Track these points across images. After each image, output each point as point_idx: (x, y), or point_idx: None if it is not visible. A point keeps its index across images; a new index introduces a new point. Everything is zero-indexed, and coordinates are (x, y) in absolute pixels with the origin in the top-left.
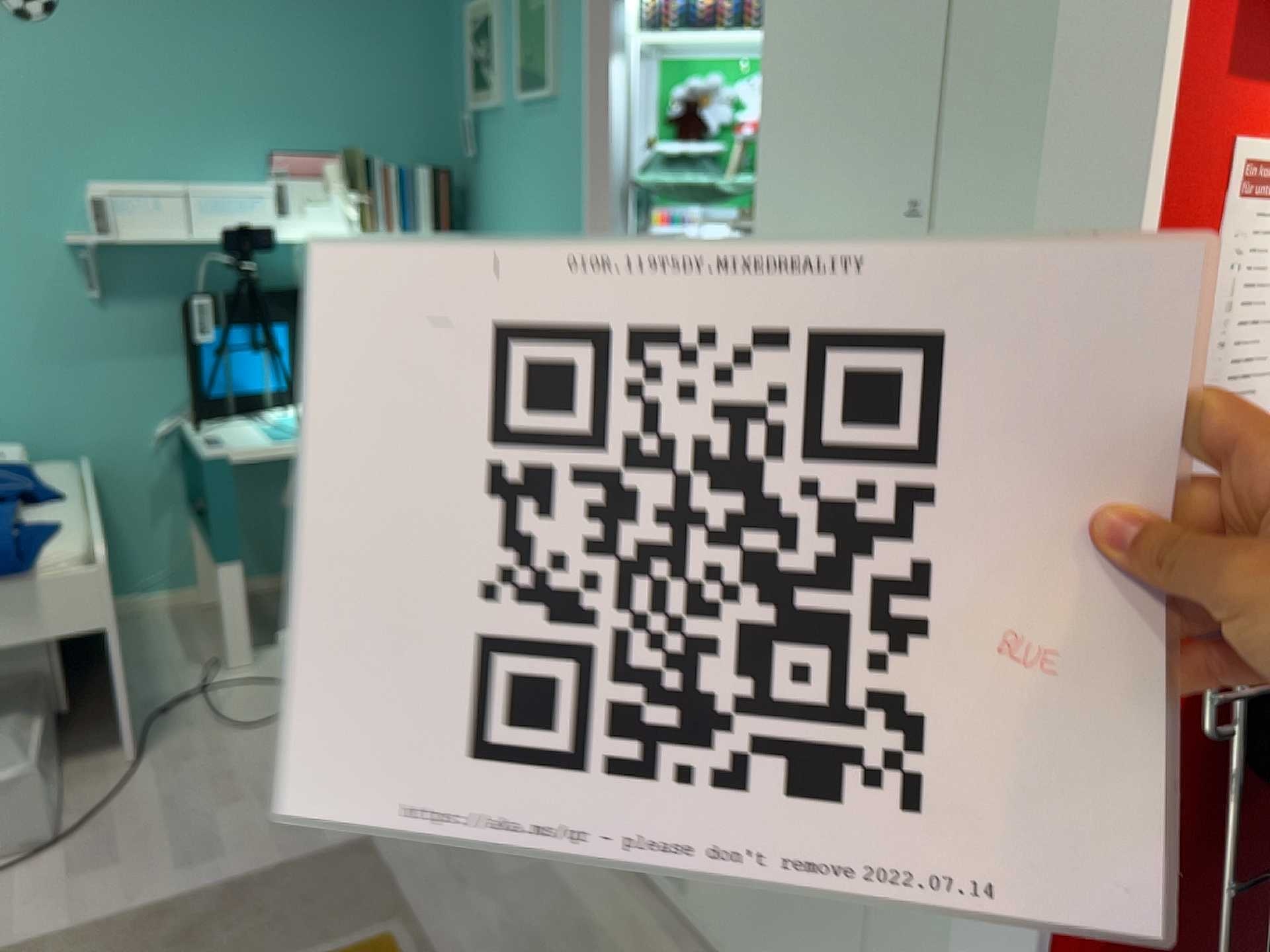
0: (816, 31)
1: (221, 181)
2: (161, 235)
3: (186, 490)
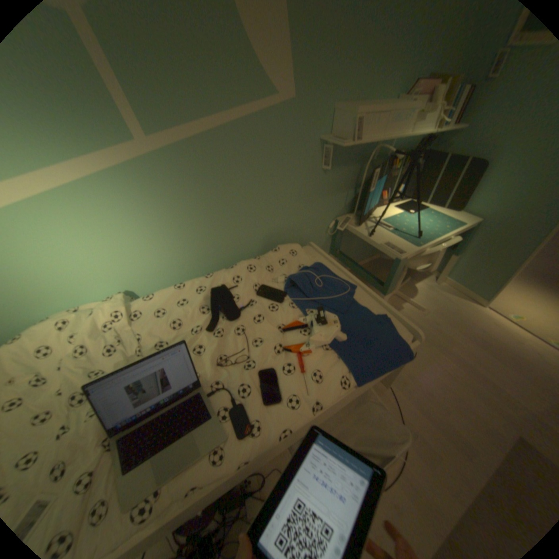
0: None
1: (383, 97)
2: (375, 137)
3: (334, 247)
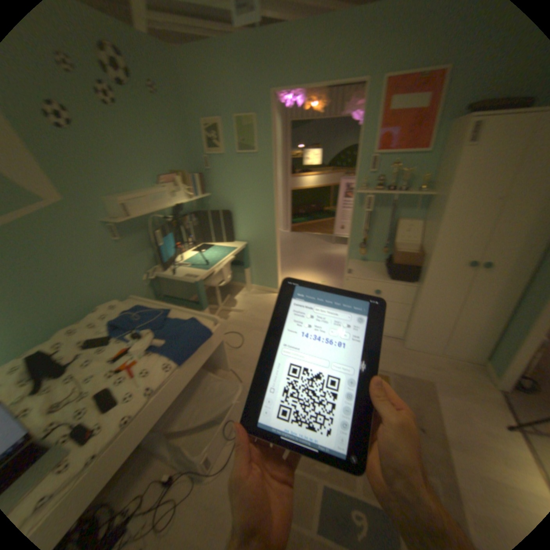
0: (476, 166)
1: (138, 188)
2: (140, 213)
3: (154, 294)
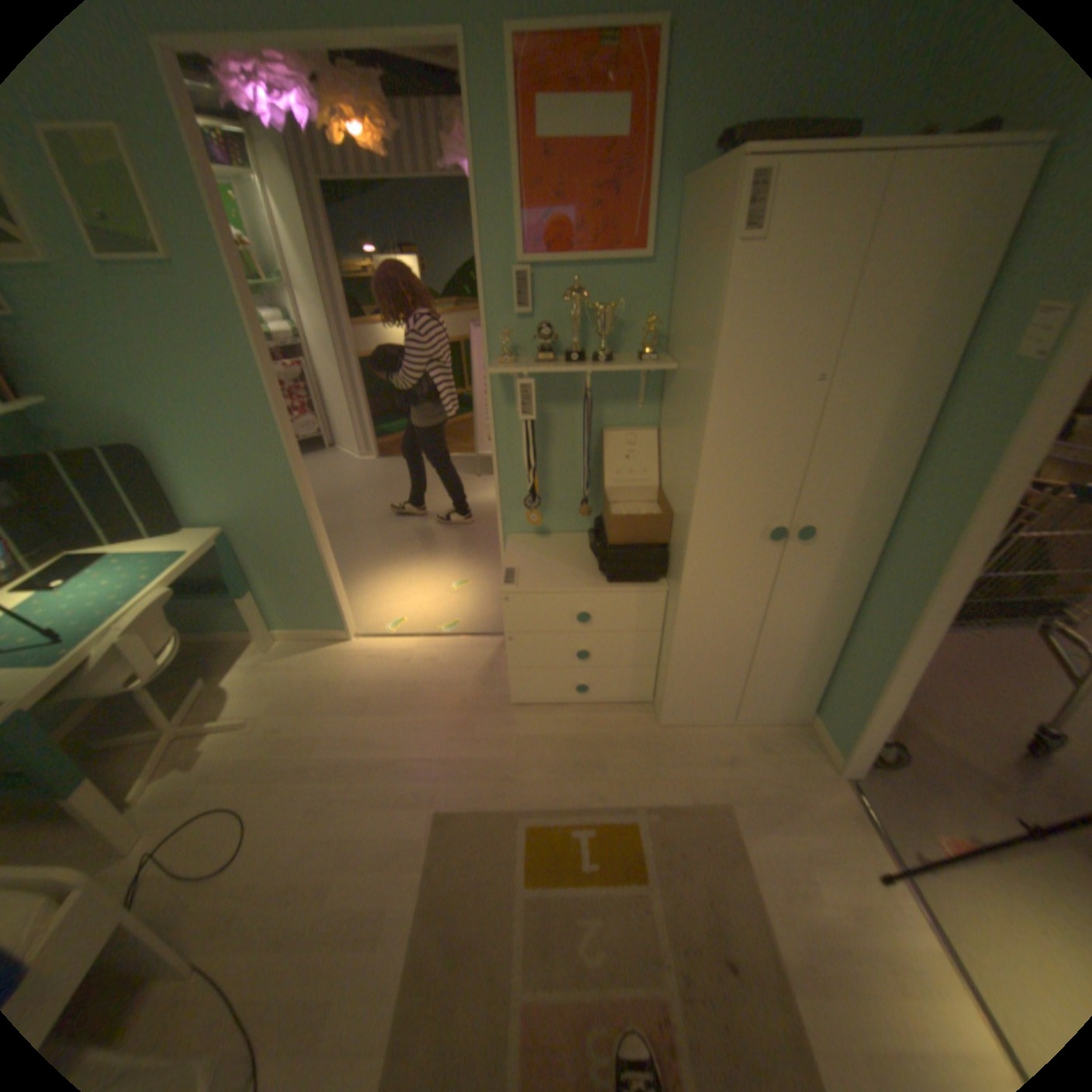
0: (768, 297)
1: None
2: None
3: None
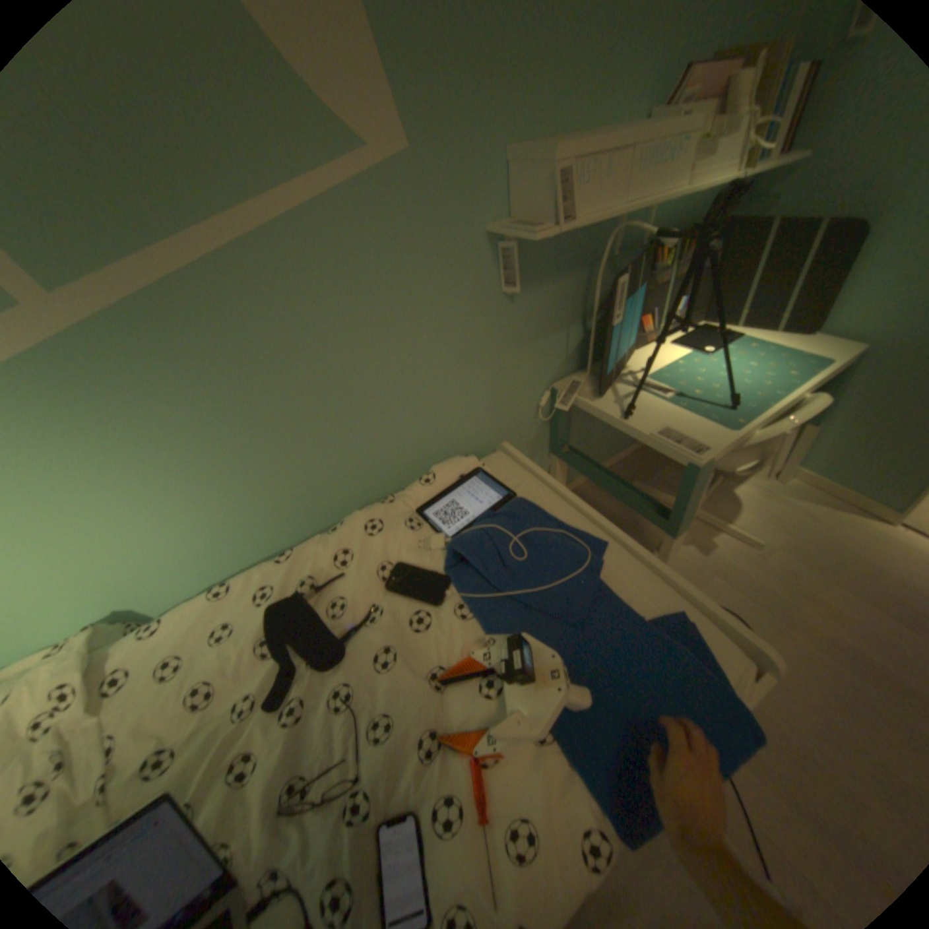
0: None
1: (616, 118)
2: (607, 208)
3: (557, 441)
